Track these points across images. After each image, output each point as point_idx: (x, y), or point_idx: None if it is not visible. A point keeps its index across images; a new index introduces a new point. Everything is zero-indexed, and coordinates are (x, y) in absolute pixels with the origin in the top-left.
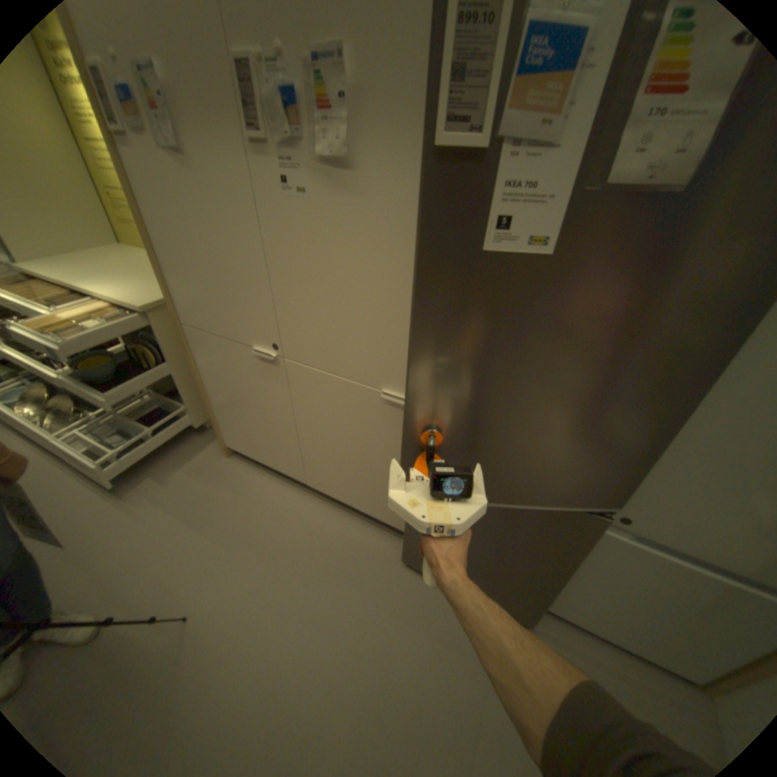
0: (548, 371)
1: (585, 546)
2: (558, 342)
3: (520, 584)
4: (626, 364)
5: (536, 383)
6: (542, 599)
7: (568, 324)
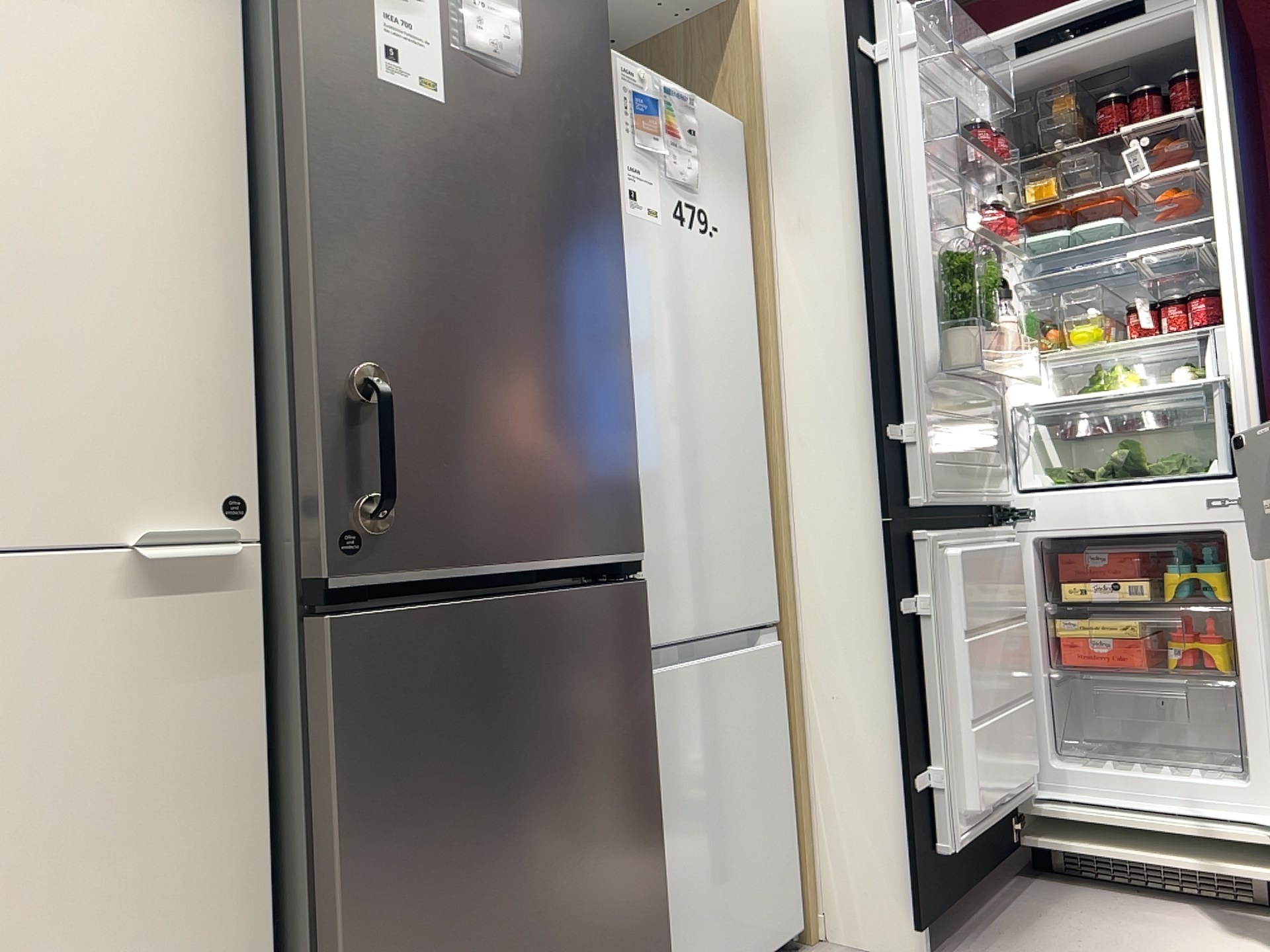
0: (509, 318)
1: (645, 677)
2: (505, 268)
3: (619, 925)
4: (569, 292)
5: (502, 345)
6: (652, 937)
7: (507, 239)
